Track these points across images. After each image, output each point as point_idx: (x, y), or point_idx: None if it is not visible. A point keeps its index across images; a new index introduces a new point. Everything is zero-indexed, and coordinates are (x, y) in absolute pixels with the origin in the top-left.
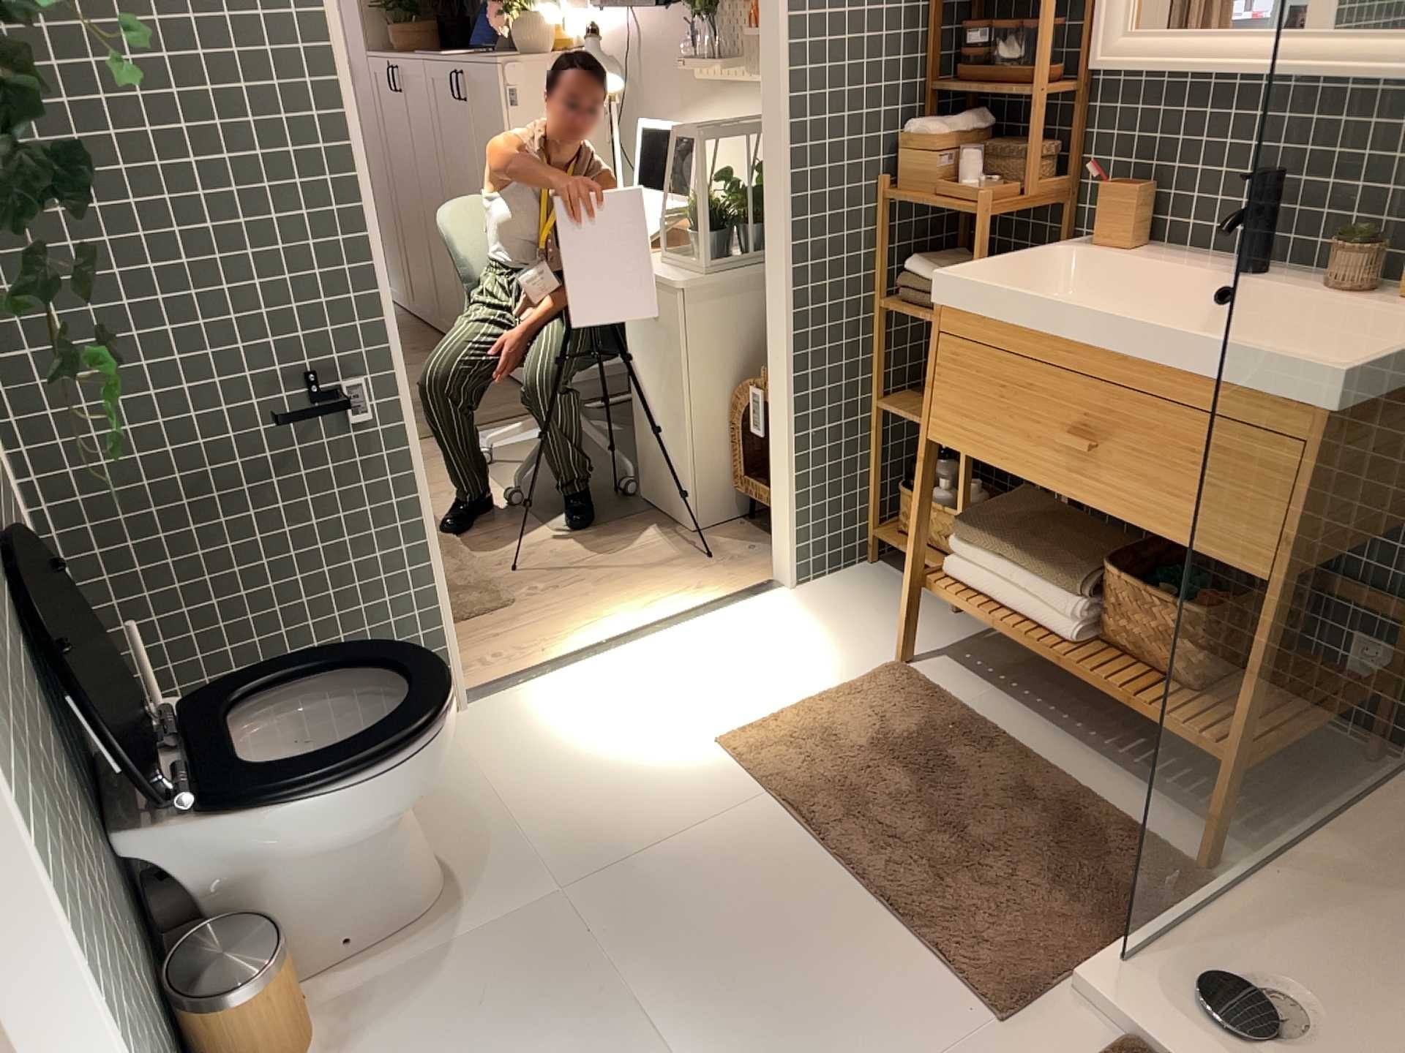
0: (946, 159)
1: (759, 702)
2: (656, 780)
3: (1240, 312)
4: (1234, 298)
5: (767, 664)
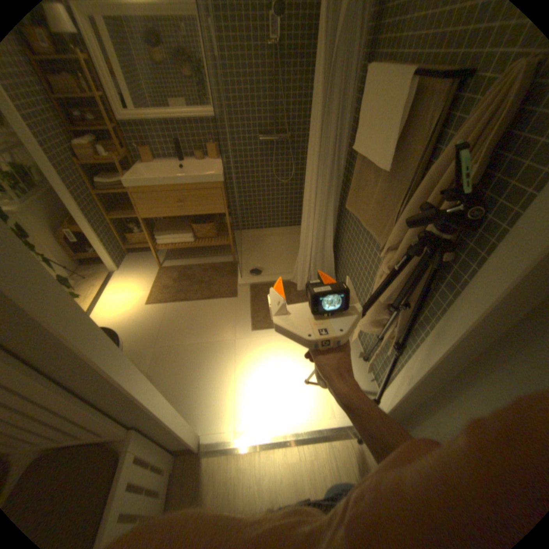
0: (88, 150)
1: (144, 293)
2: (144, 319)
3: (185, 169)
4: (183, 166)
5: (134, 286)
